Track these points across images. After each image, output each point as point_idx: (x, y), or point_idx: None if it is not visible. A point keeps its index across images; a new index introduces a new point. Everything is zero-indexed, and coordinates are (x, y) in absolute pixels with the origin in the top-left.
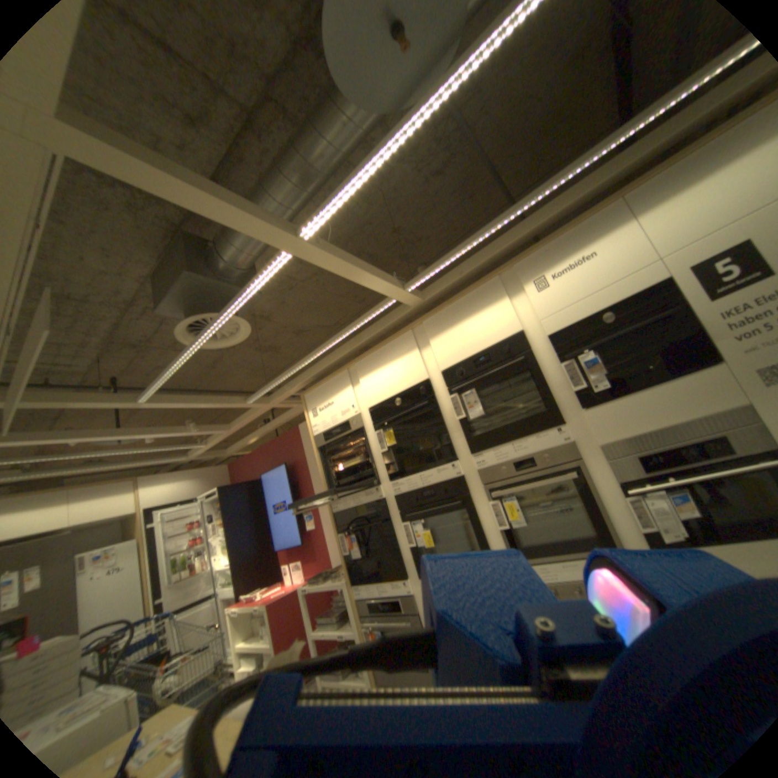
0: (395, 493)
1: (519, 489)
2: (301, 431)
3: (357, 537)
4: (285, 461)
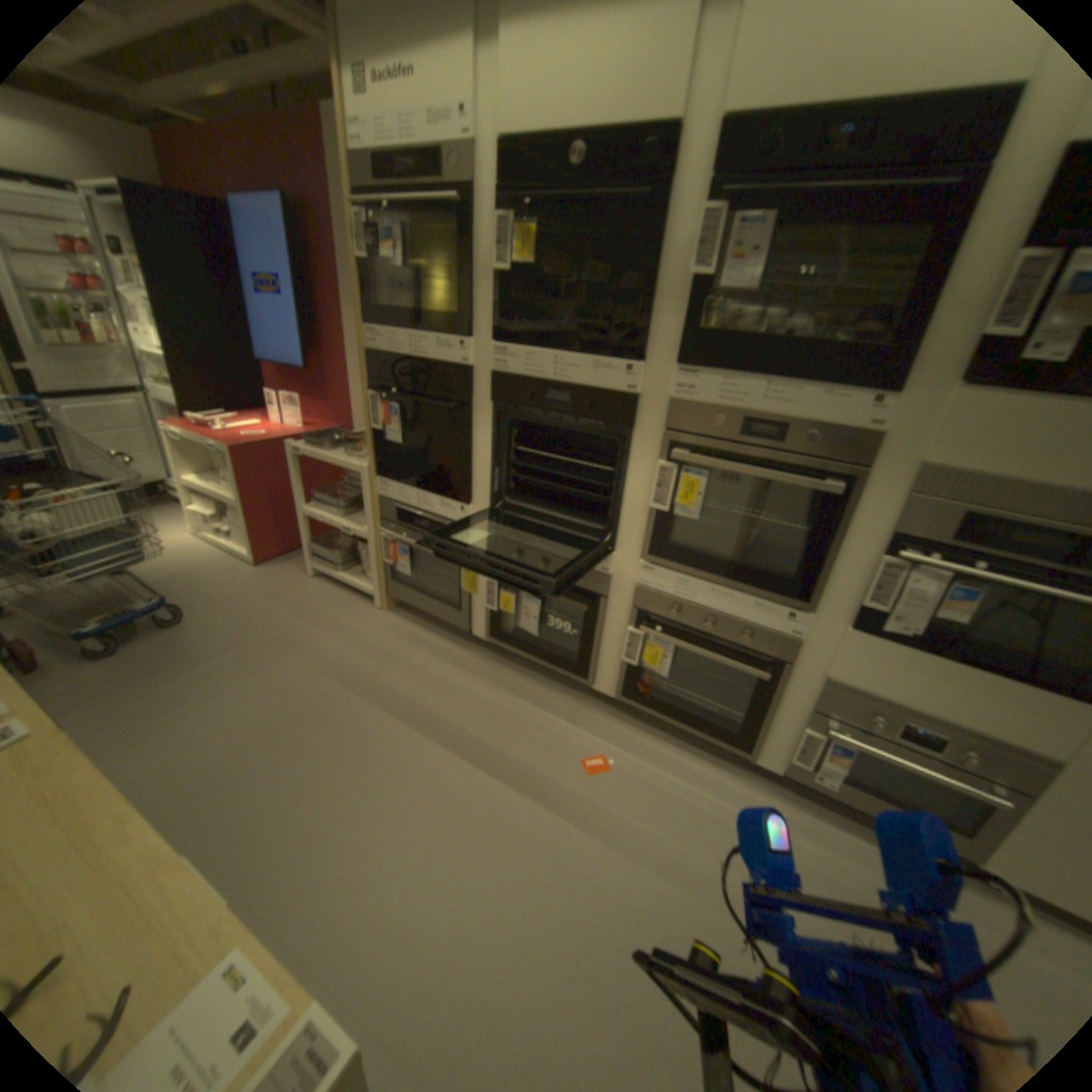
0: (495, 371)
1: (721, 466)
2: (326, 129)
3: (403, 413)
4: (283, 190)
